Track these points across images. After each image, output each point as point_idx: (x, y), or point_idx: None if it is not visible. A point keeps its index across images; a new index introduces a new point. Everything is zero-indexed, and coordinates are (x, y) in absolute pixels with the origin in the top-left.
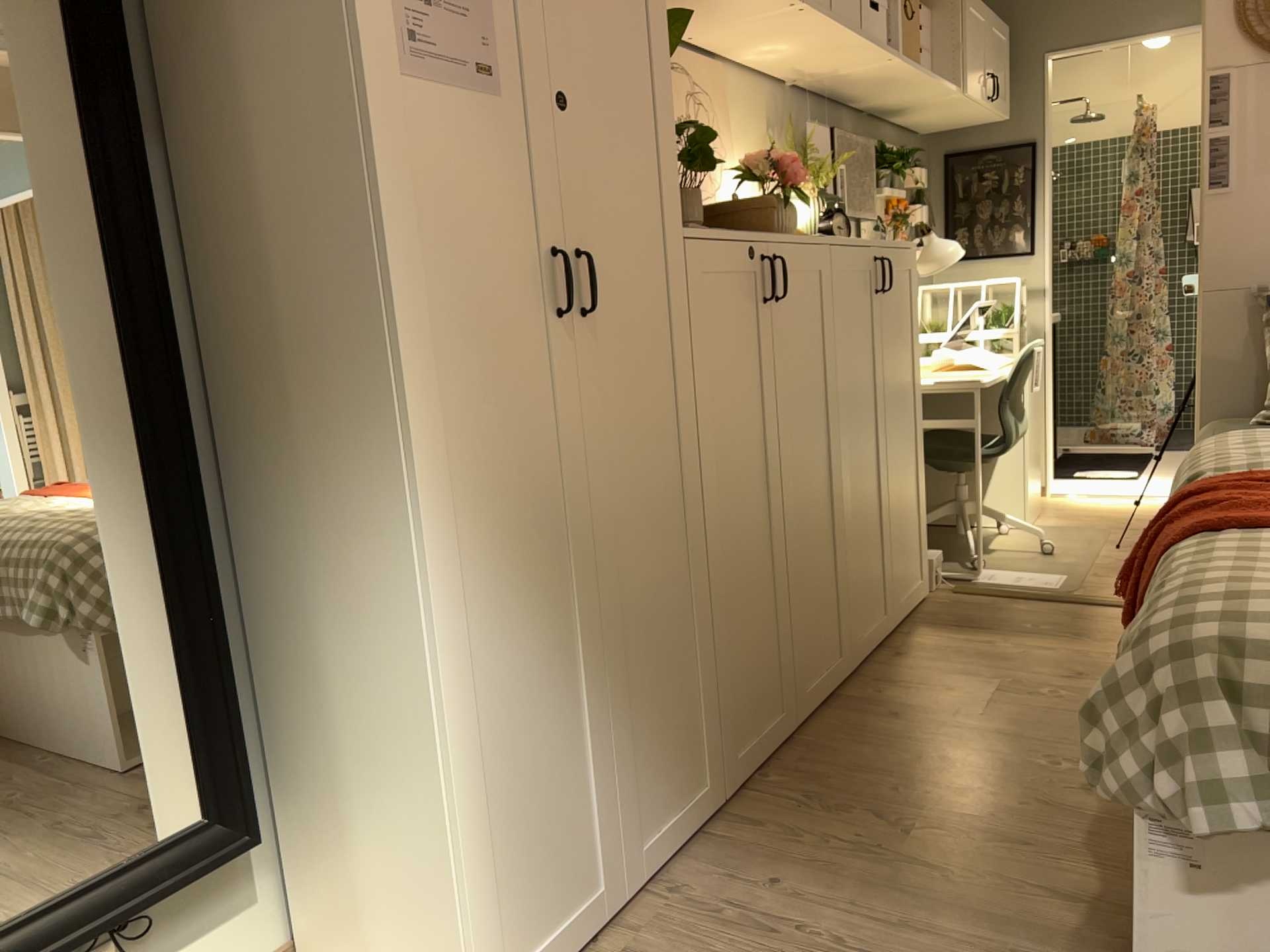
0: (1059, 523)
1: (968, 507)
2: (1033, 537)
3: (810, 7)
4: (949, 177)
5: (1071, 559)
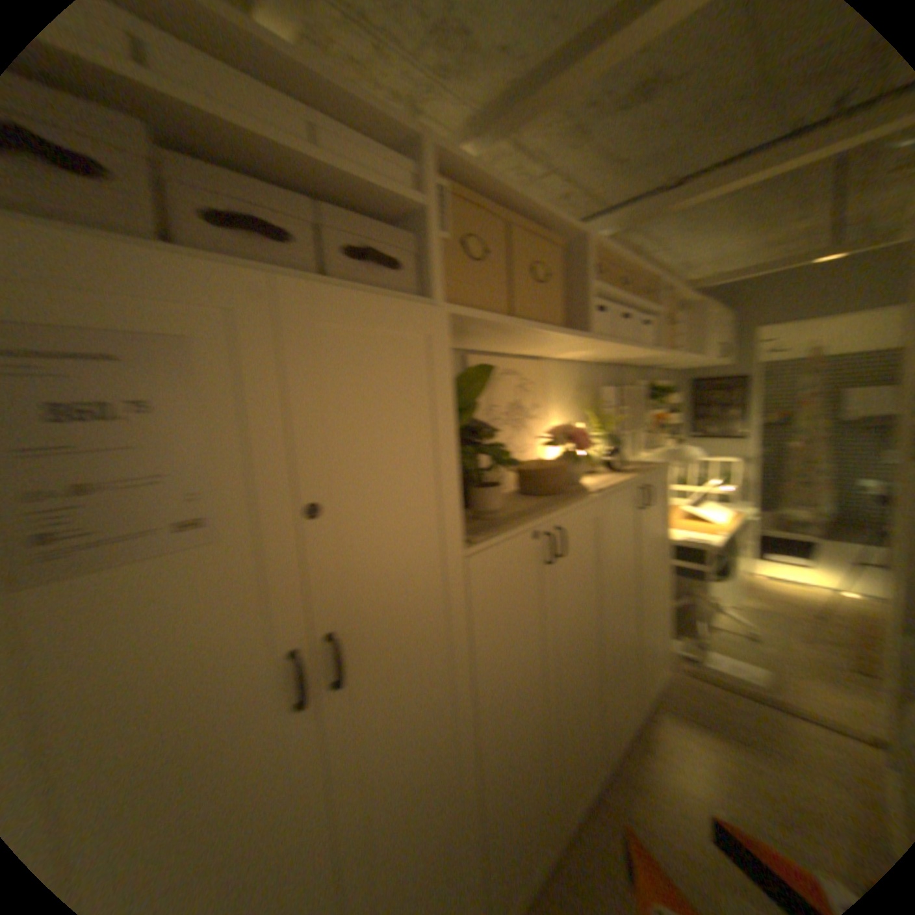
0: (764, 611)
1: (704, 604)
2: (747, 624)
3: (602, 340)
4: (698, 393)
5: (775, 655)
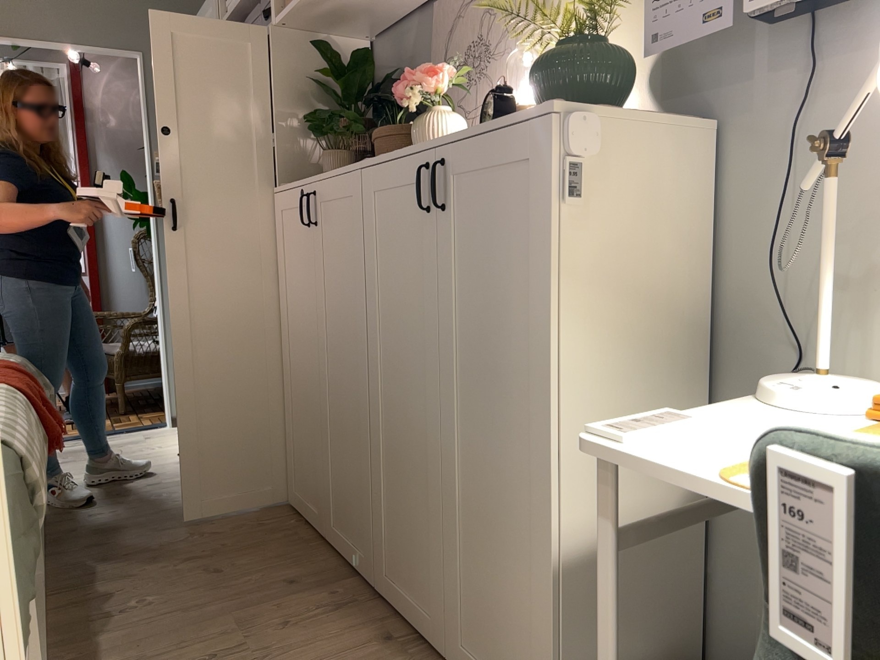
0: None
1: None
2: None
3: None
4: None
5: None
